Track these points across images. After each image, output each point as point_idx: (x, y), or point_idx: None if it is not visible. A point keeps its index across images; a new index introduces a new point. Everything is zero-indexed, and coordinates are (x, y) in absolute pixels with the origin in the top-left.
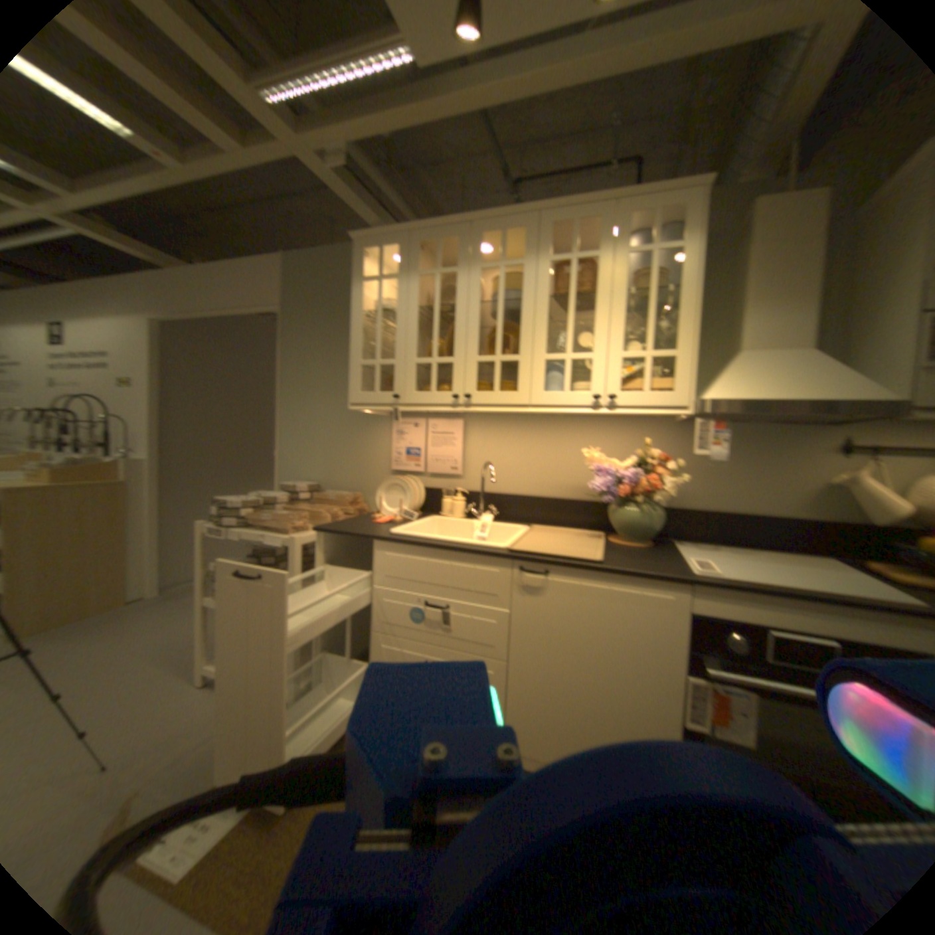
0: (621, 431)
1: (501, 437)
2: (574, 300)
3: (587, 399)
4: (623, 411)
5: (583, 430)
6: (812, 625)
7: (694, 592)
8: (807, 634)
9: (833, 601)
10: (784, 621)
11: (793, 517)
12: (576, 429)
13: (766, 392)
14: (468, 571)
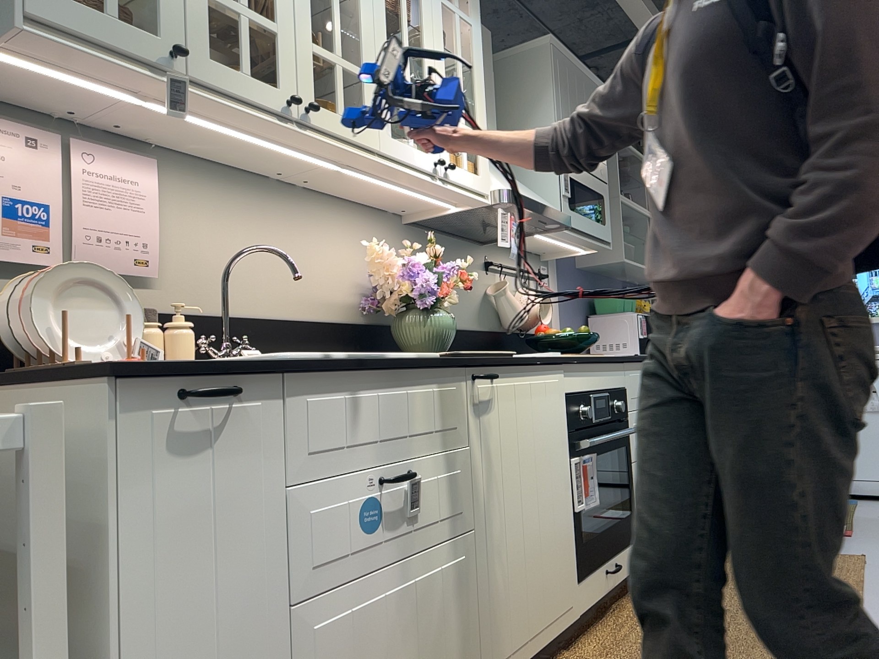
0: (362, 225)
1: (218, 207)
2: (406, 25)
3: (427, 162)
4: (452, 186)
5: (327, 216)
6: (601, 382)
7: (564, 371)
8: (594, 393)
9: (607, 358)
10: (593, 383)
11: (474, 329)
12: (319, 214)
13: (524, 193)
14: (424, 399)
